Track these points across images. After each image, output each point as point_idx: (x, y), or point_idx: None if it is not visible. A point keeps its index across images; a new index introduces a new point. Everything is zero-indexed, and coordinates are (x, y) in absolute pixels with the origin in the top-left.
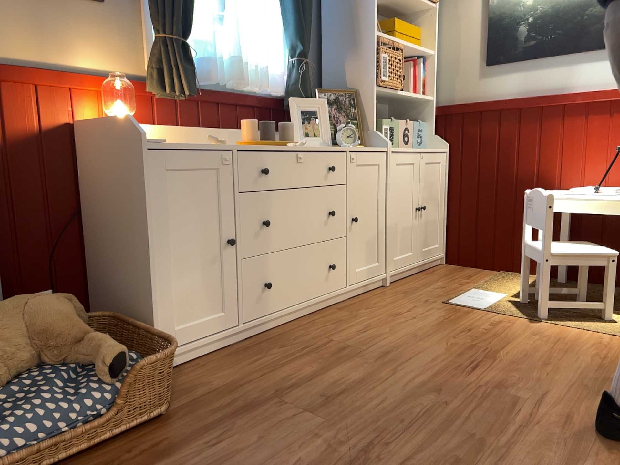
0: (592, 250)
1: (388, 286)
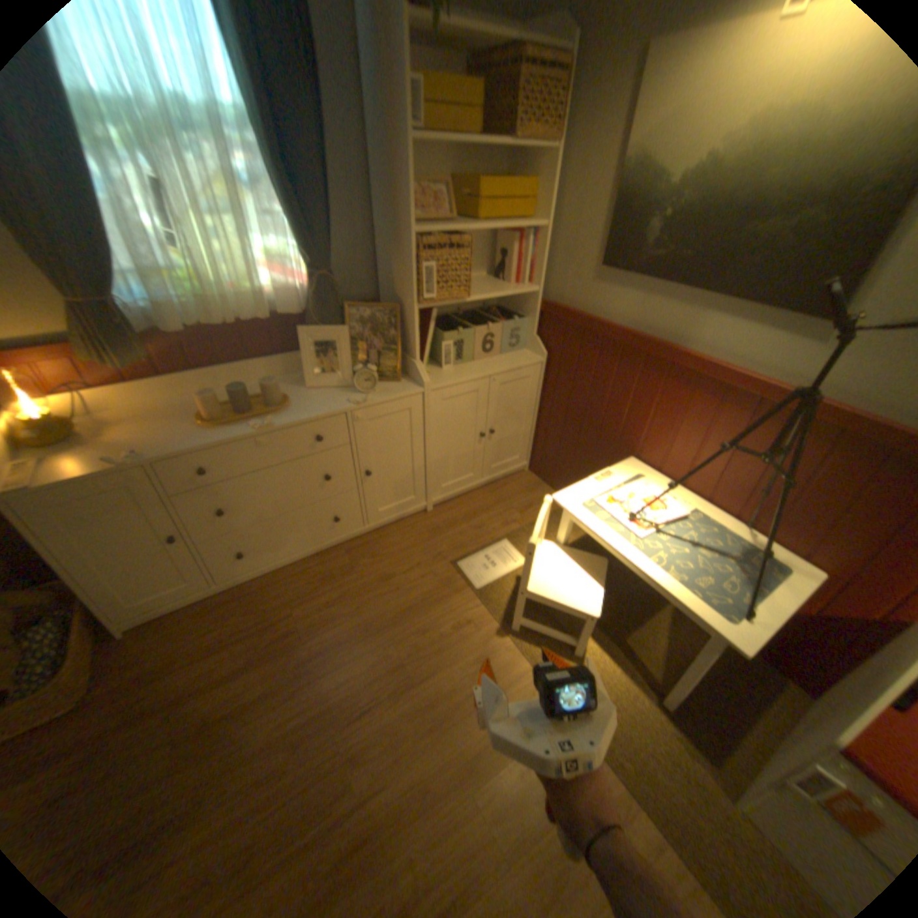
0: (579, 598)
1: (430, 511)
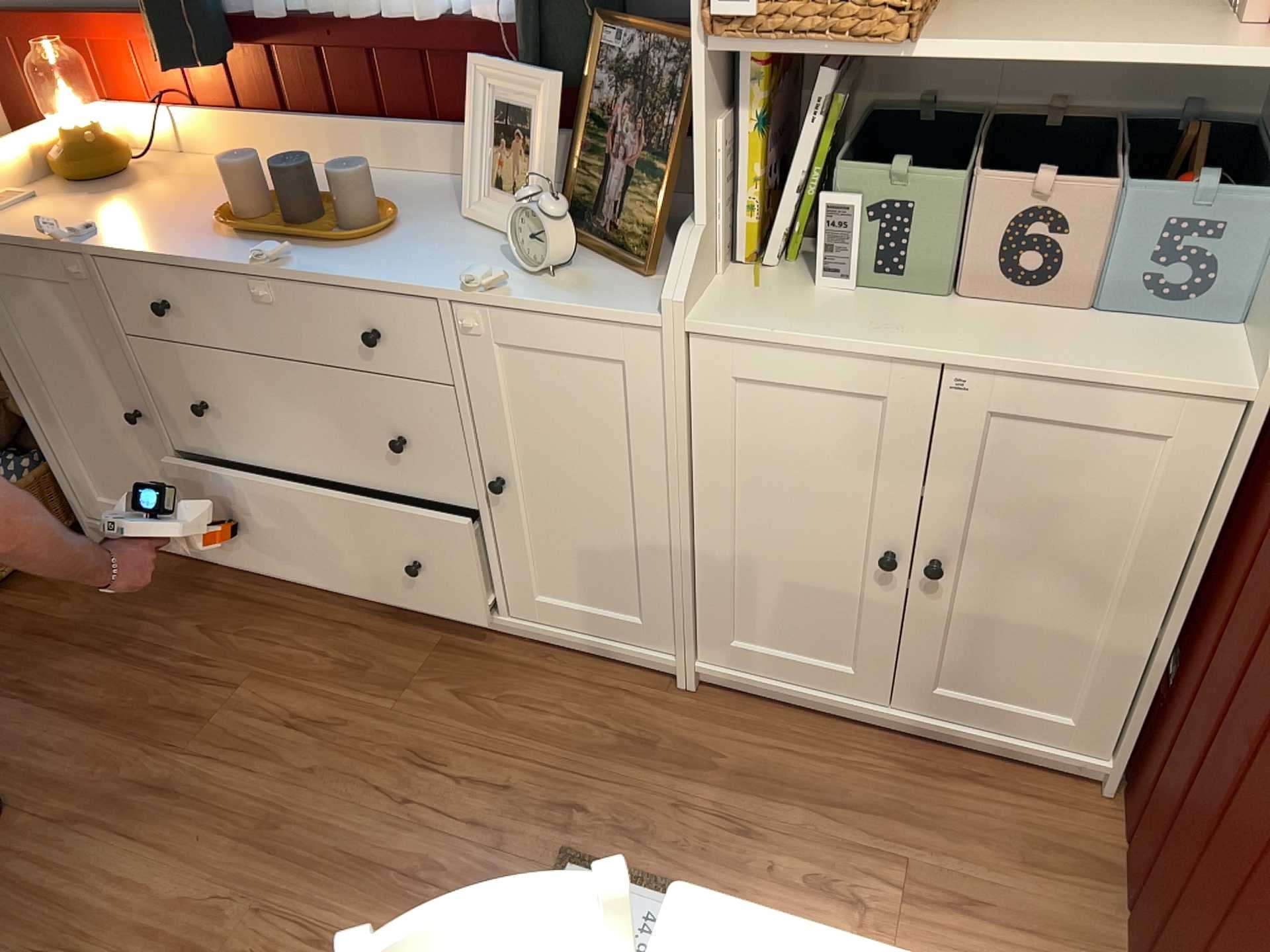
0: None
1: (690, 689)
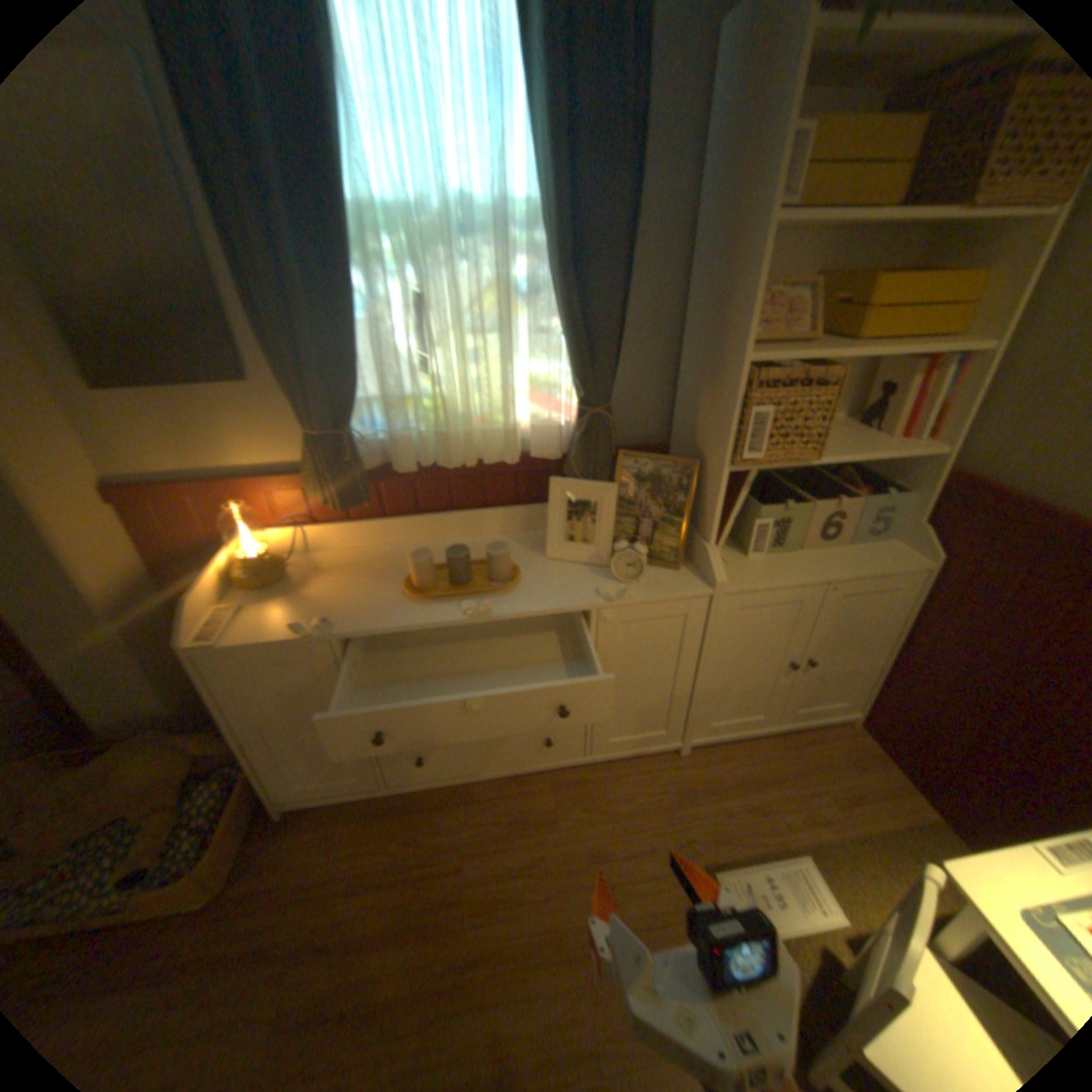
0: None
1: (686, 757)
